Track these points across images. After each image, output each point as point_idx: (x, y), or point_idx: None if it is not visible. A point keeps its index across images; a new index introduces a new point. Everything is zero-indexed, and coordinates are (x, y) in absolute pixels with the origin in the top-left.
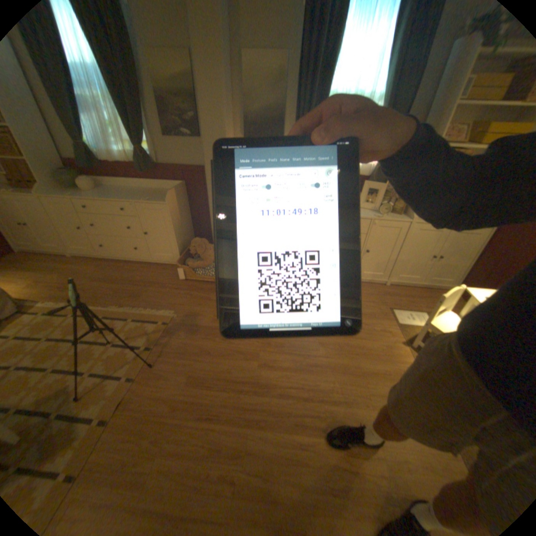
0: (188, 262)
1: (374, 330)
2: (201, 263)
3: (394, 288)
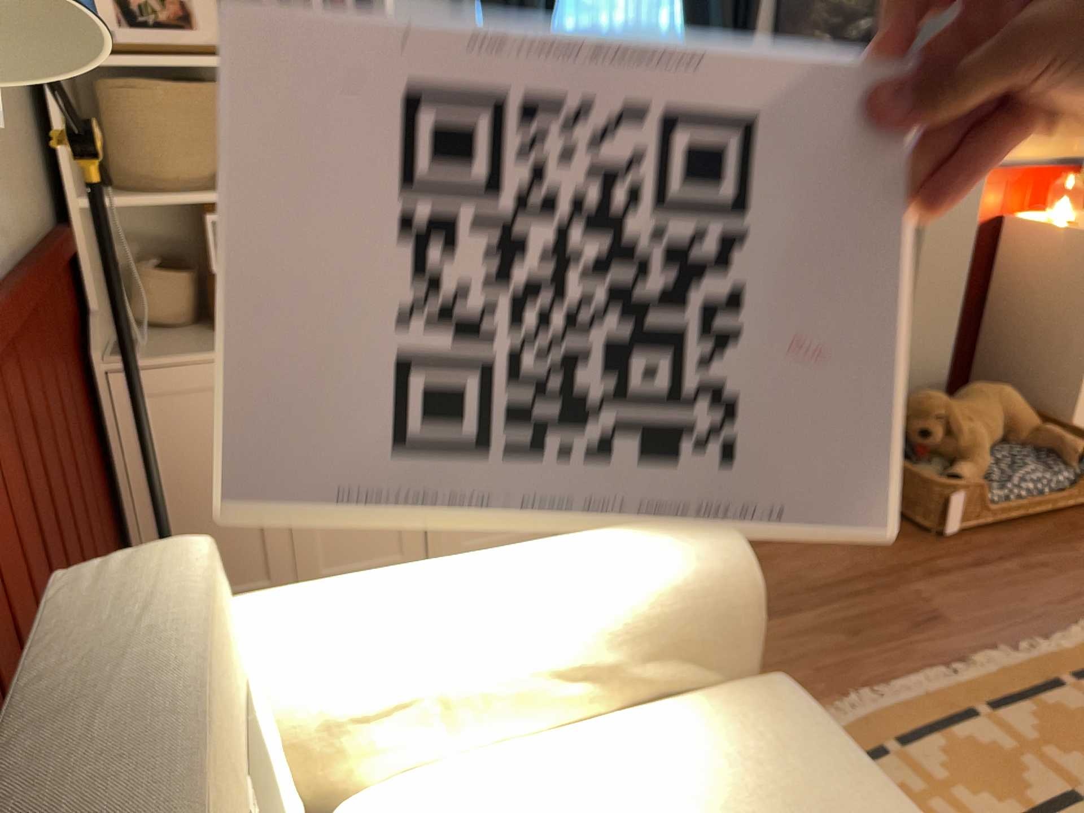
0: (951, 471)
1: None
2: (971, 466)
3: None
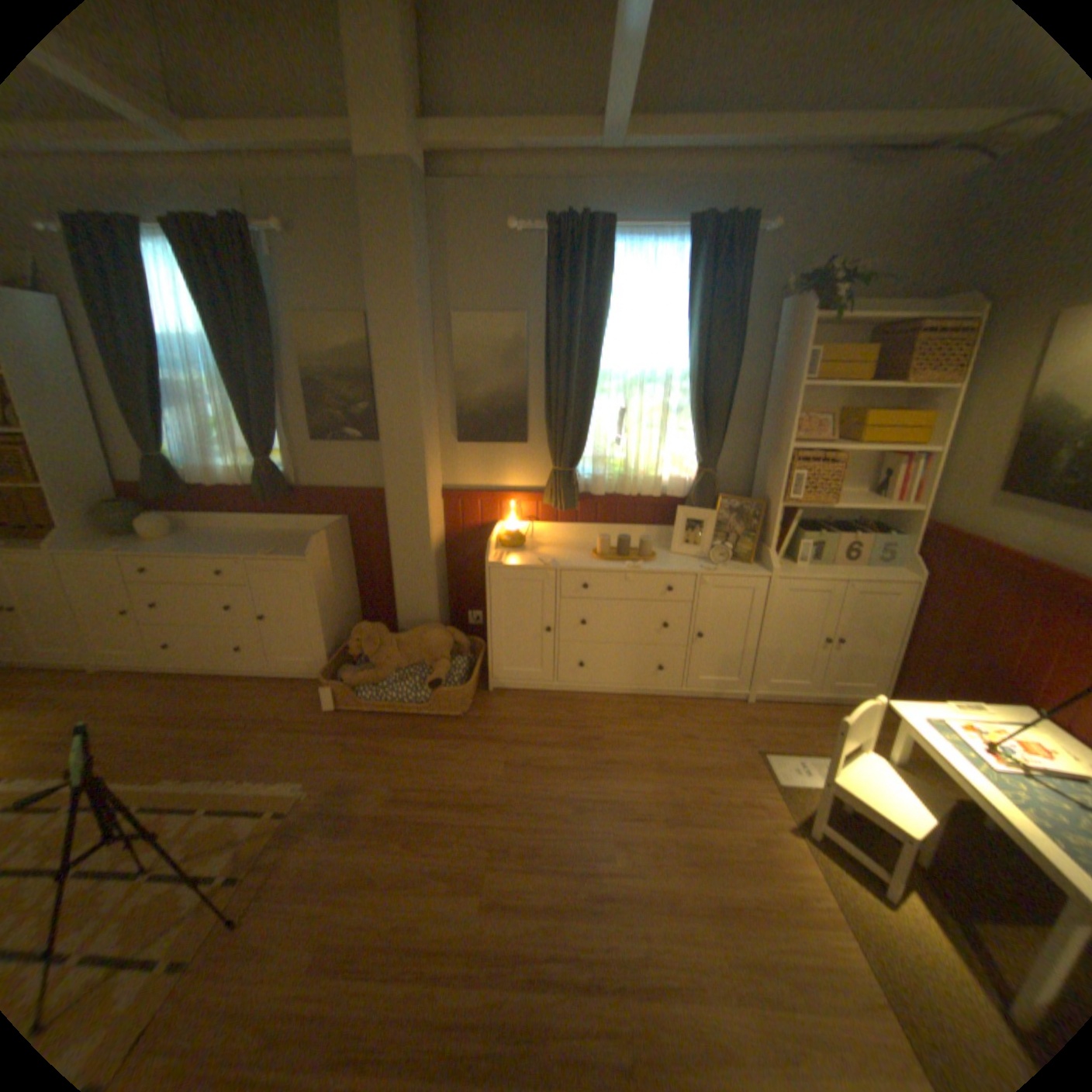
0: (344, 674)
1: (730, 804)
2: (371, 674)
3: (765, 709)
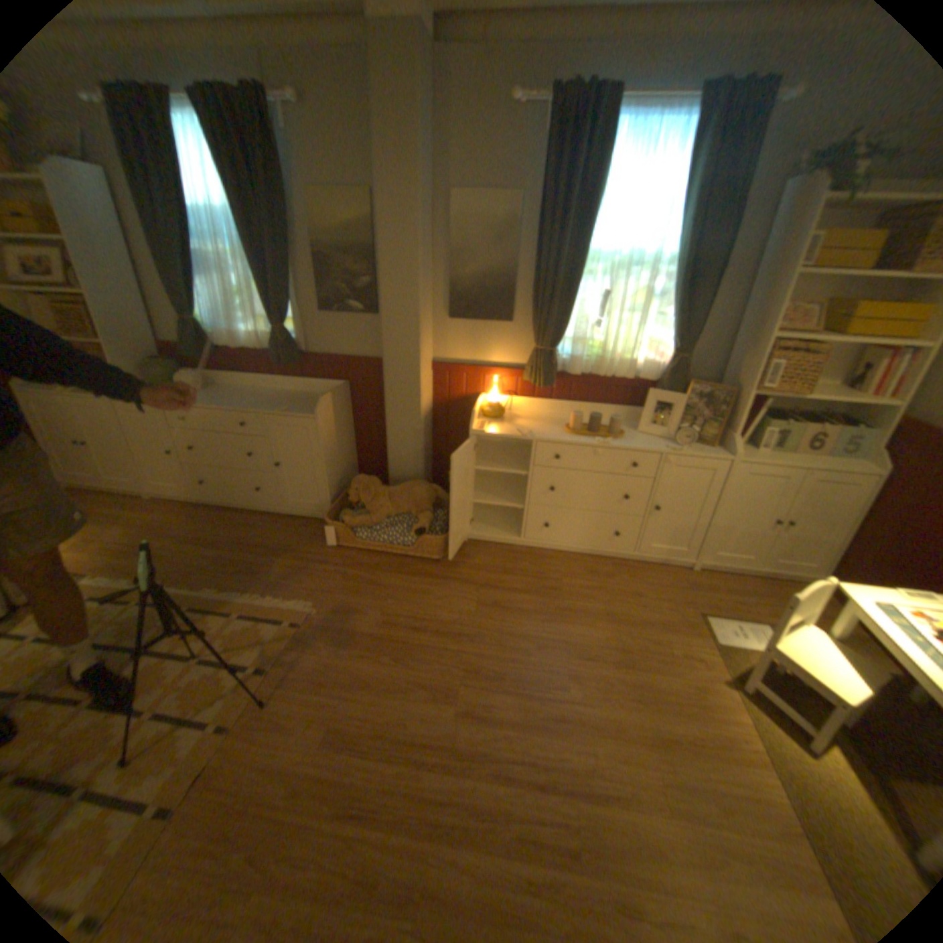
0: (344, 517)
1: (672, 655)
2: (366, 519)
3: (708, 577)
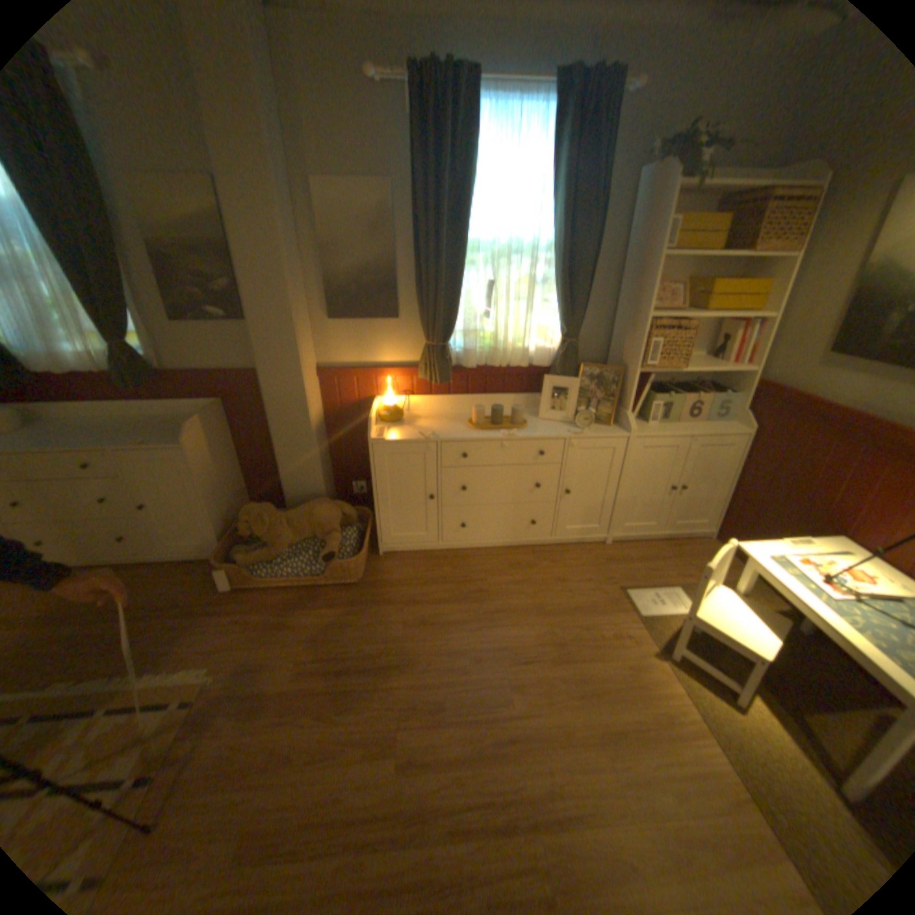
0: (236, 556)
1: (603, 638)
2: (264, 552)
3: (620, 548)
